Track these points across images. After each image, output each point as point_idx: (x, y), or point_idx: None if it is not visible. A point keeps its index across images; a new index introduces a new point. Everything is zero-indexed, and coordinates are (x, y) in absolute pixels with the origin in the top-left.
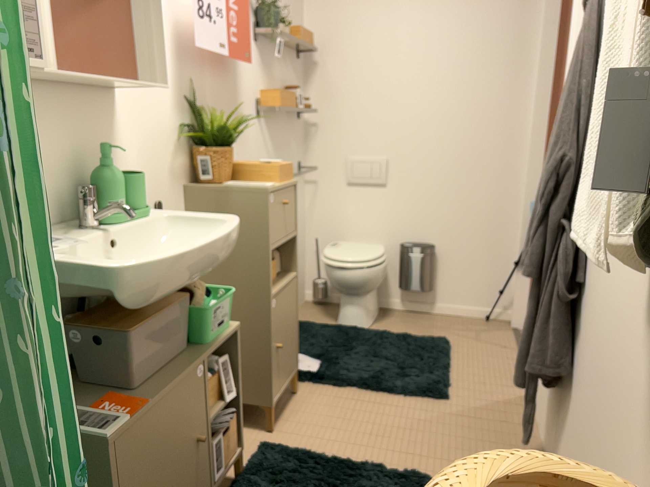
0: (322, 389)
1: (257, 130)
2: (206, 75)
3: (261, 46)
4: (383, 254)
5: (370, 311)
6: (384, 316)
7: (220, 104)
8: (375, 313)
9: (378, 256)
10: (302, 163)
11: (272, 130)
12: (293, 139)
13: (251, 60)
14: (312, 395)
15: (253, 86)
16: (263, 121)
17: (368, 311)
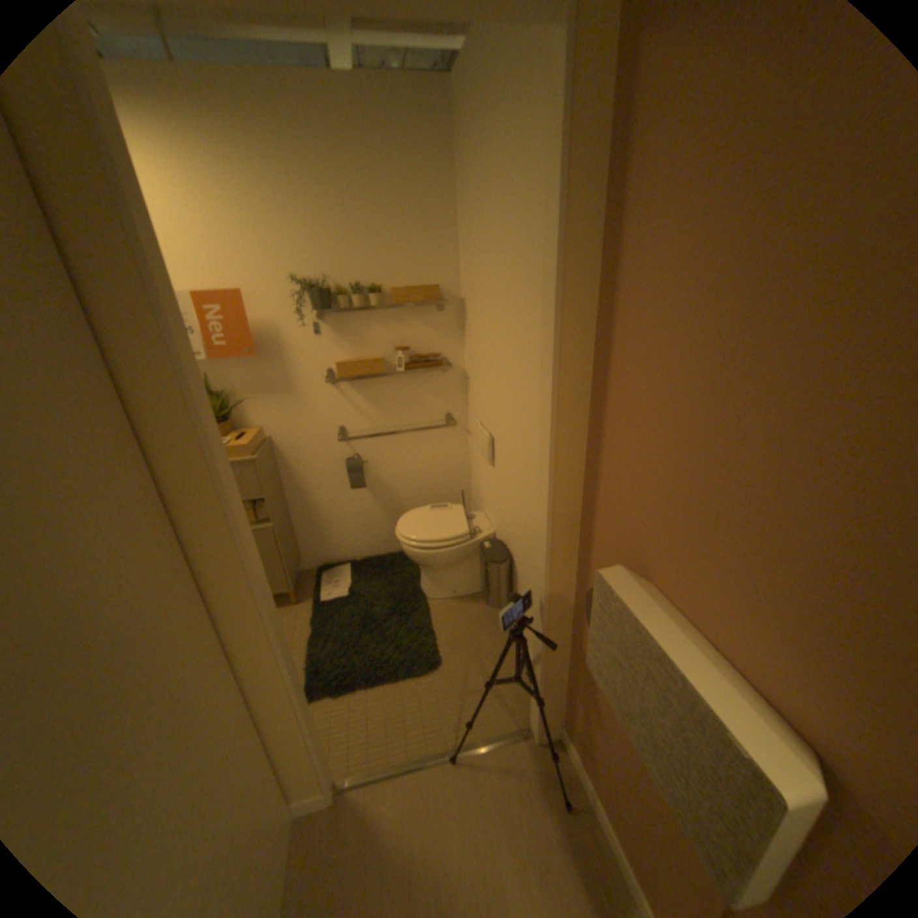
0: (301, 617)
1: (326, 392)
2: (219, 364)
3: (329, 314)
4: (444, 540)
5: (445, 585)
6: (476, 598)
7: (247, 381)
8: (463, 589)
9: (431, 539)
10: (453, 412)
11: (364, 388)
12: (424, 390)
13: (248, 348)
14: (289, 615)
15: (312, 356)
16: (341, 383)
17: (440, 584)
